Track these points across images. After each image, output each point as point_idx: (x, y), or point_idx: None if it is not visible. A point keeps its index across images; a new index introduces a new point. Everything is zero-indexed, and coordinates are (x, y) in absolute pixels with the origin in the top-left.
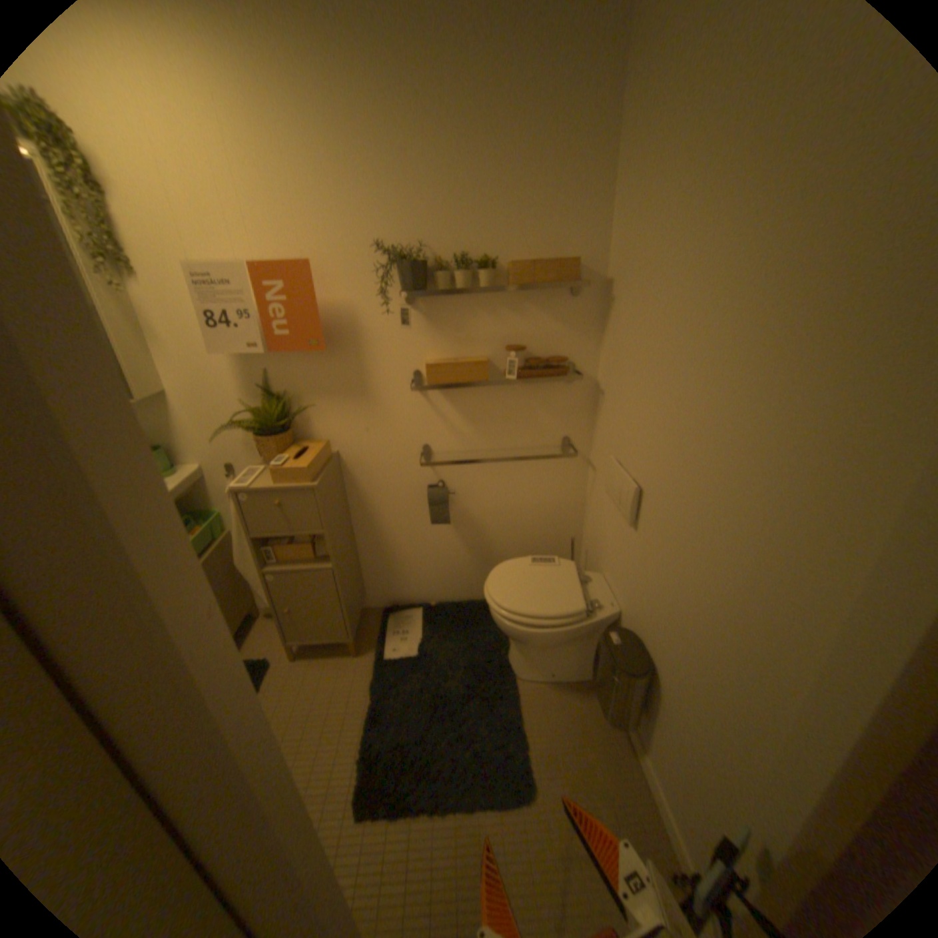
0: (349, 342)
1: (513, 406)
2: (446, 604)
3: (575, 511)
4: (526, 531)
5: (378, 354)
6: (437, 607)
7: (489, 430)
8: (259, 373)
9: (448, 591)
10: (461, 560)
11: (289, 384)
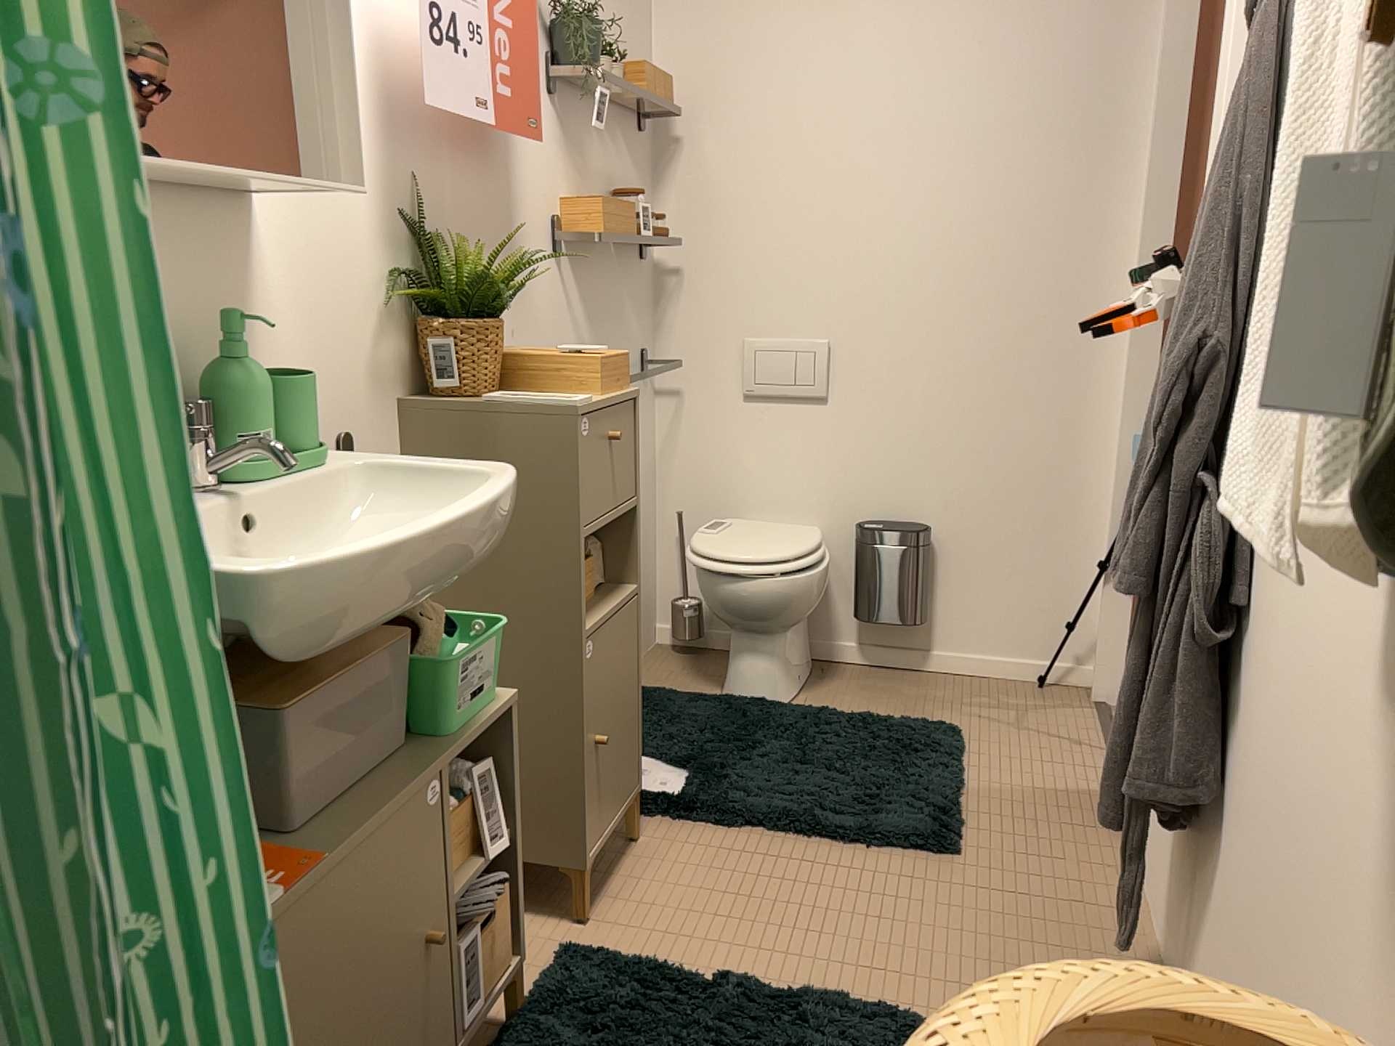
0: (506, 151)
1: (616, 299)
2: None
3: (653, 481)
4: None
5: (529, 182)
6: None
7: (603, 339)
8: (412, 186)
9: None
10: None
11: (445, 221)
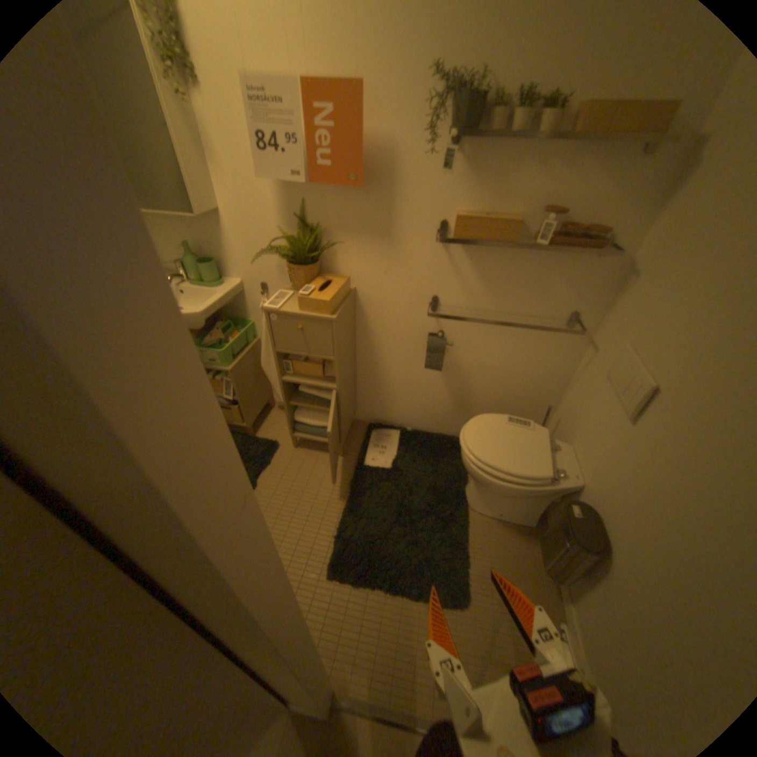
0: (384, 181)
1: (532, 271)
2: (420, 432)
3: (560, 382)
4: (506, 390)
5: (410, 197)
6: (412, 433)
7: (499, 291)
8: (297, 202)
9: (423, 422)
10: (441, 400)
11: (322, 217)
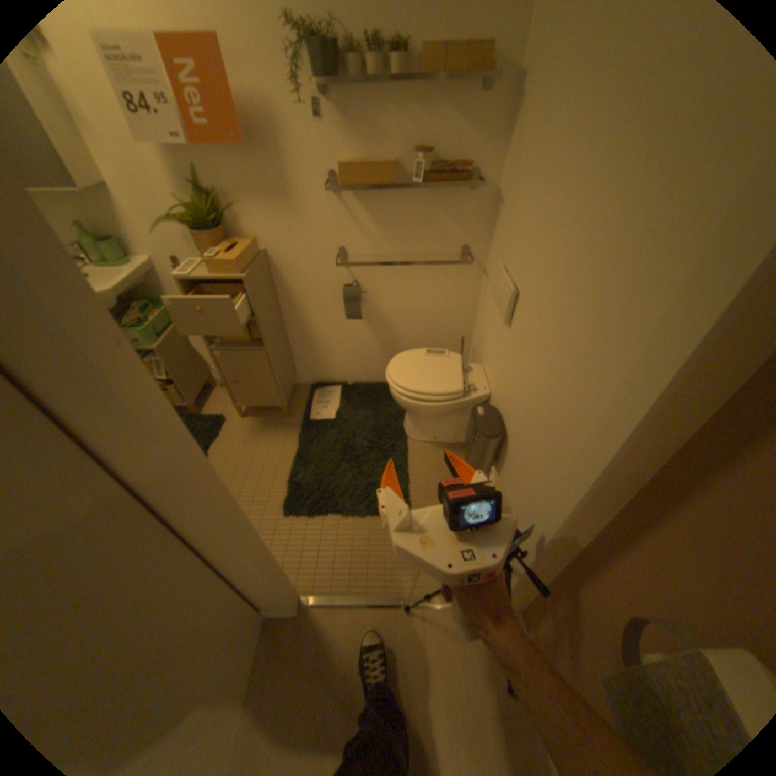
0: (265, 136)
1: (419, 212)
2: (359, 385)
3: (468, 314)
4: (425, 329)
5: (294, 151)
6: (352, 386)
7: (396, 235)
8: (185, 167)
9: (361, 375)
10: (371, 350)
11: (214, 180)
